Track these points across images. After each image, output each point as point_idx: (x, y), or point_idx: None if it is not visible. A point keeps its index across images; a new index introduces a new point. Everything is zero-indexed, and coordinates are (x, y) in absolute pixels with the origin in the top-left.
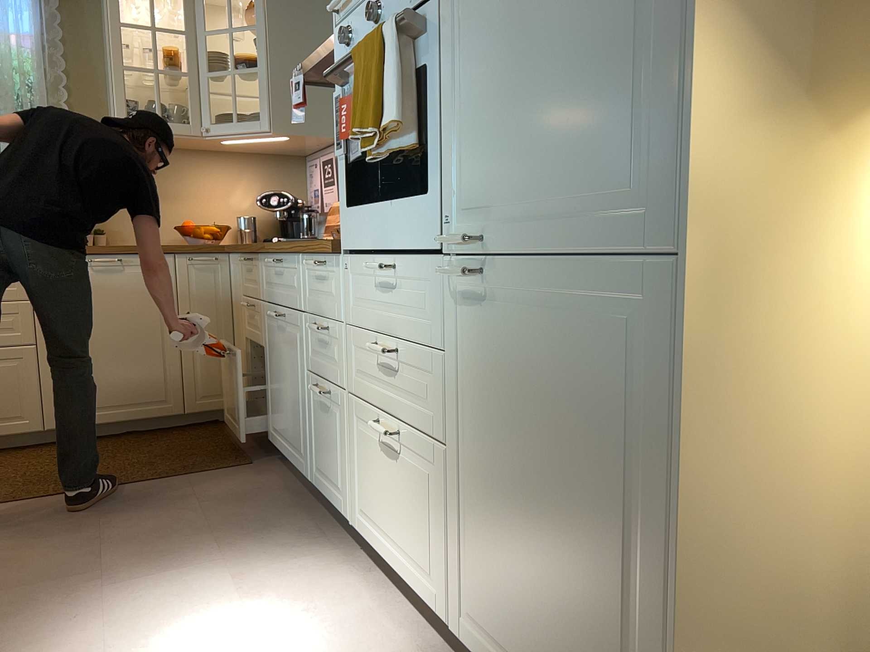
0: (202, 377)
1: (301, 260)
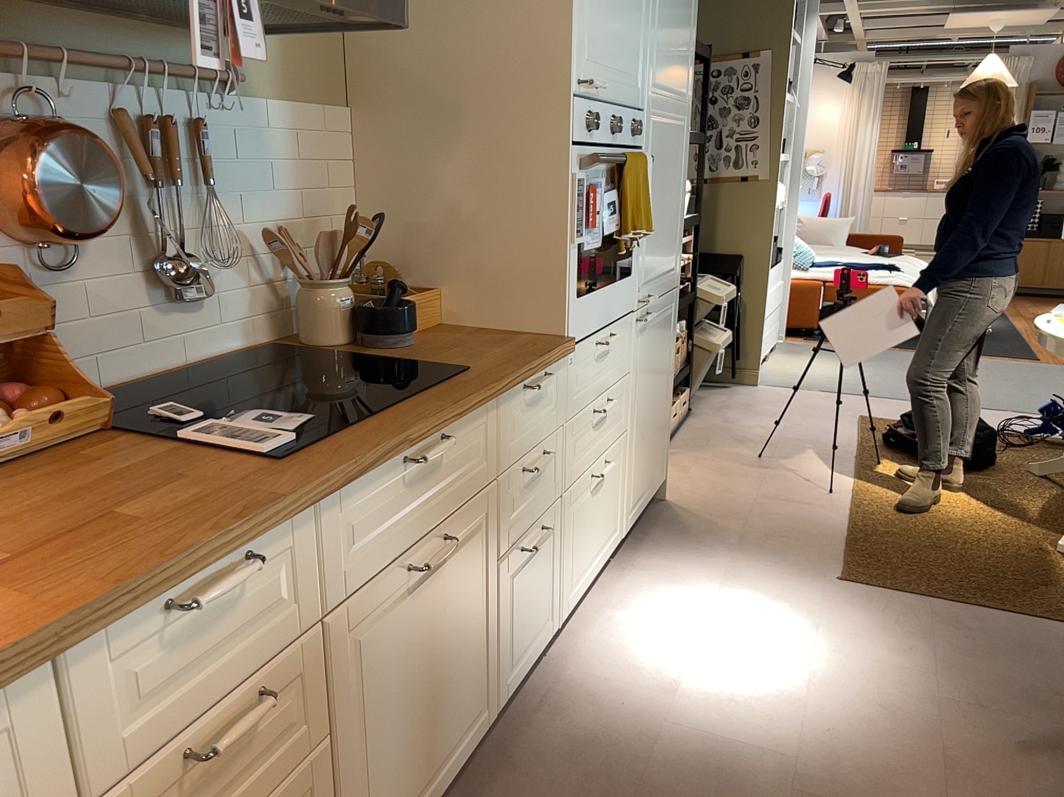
0: None
1: (497, 401)
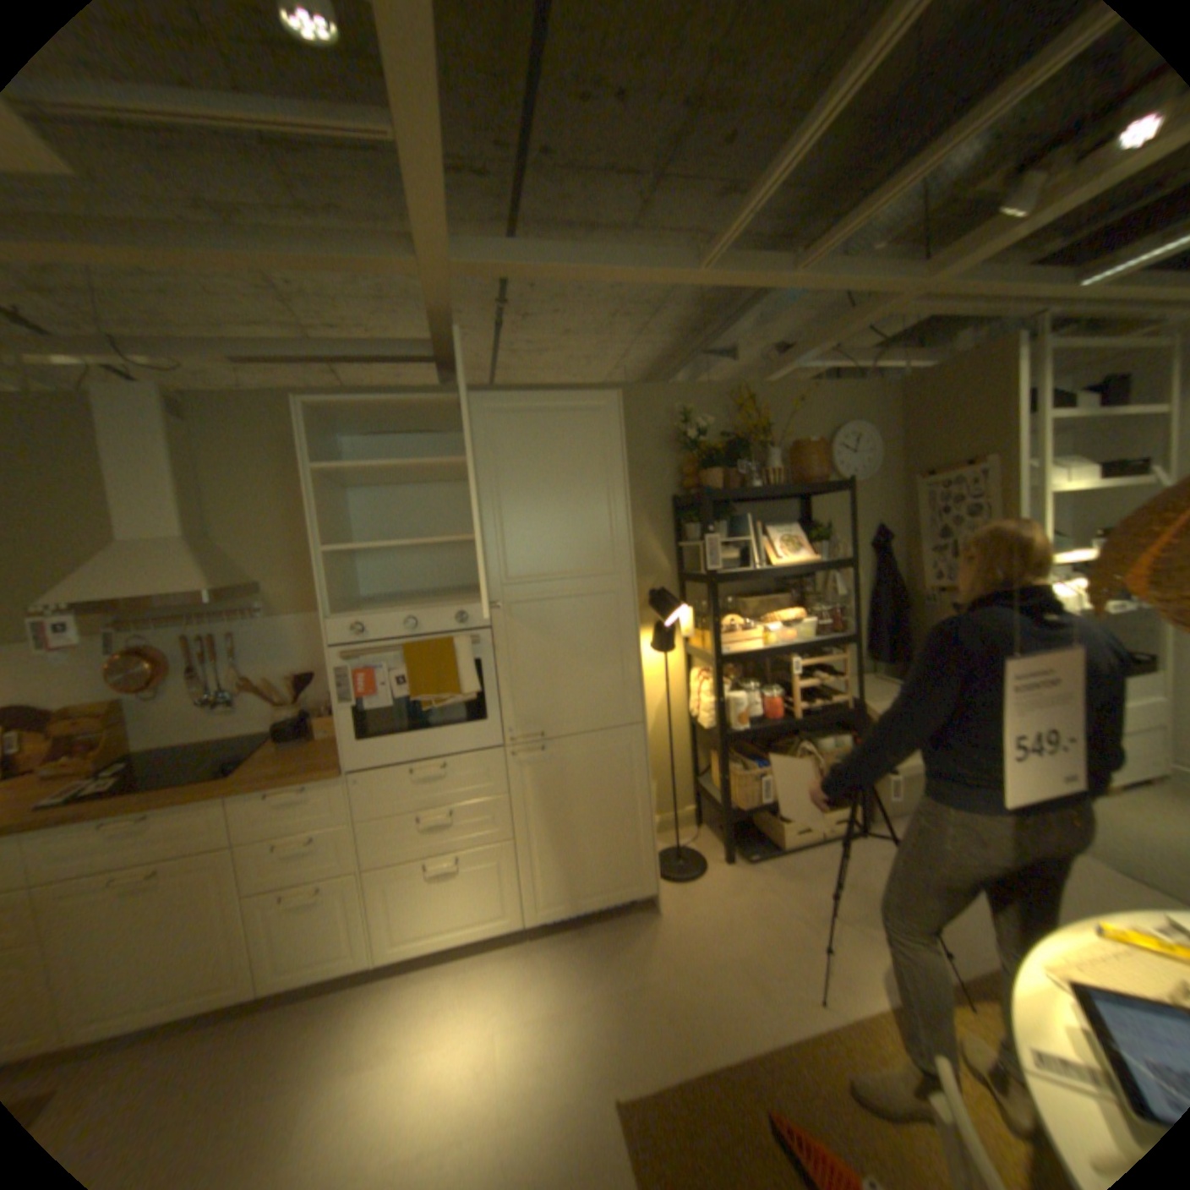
0: None
1: (221, 804)
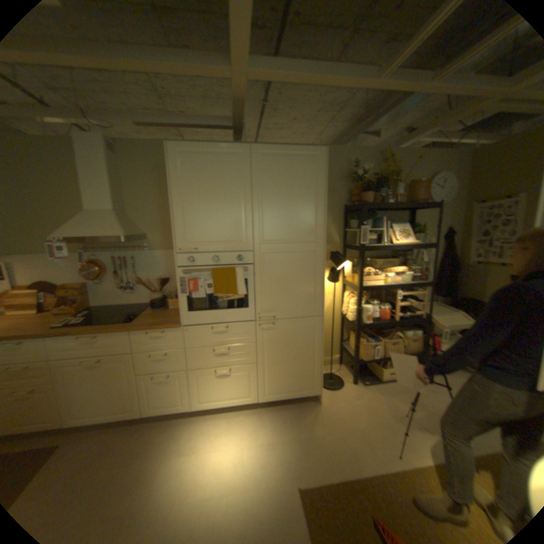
0: None
1: (127, 334)
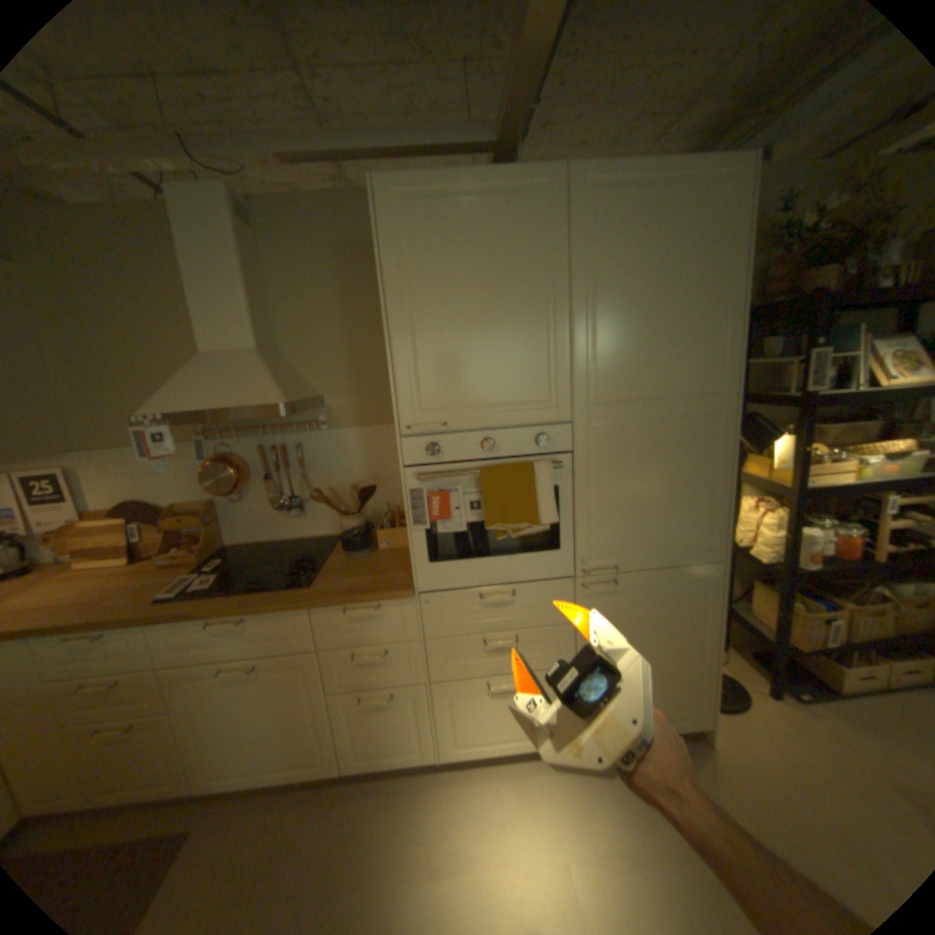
0: None
1: (308, 613)
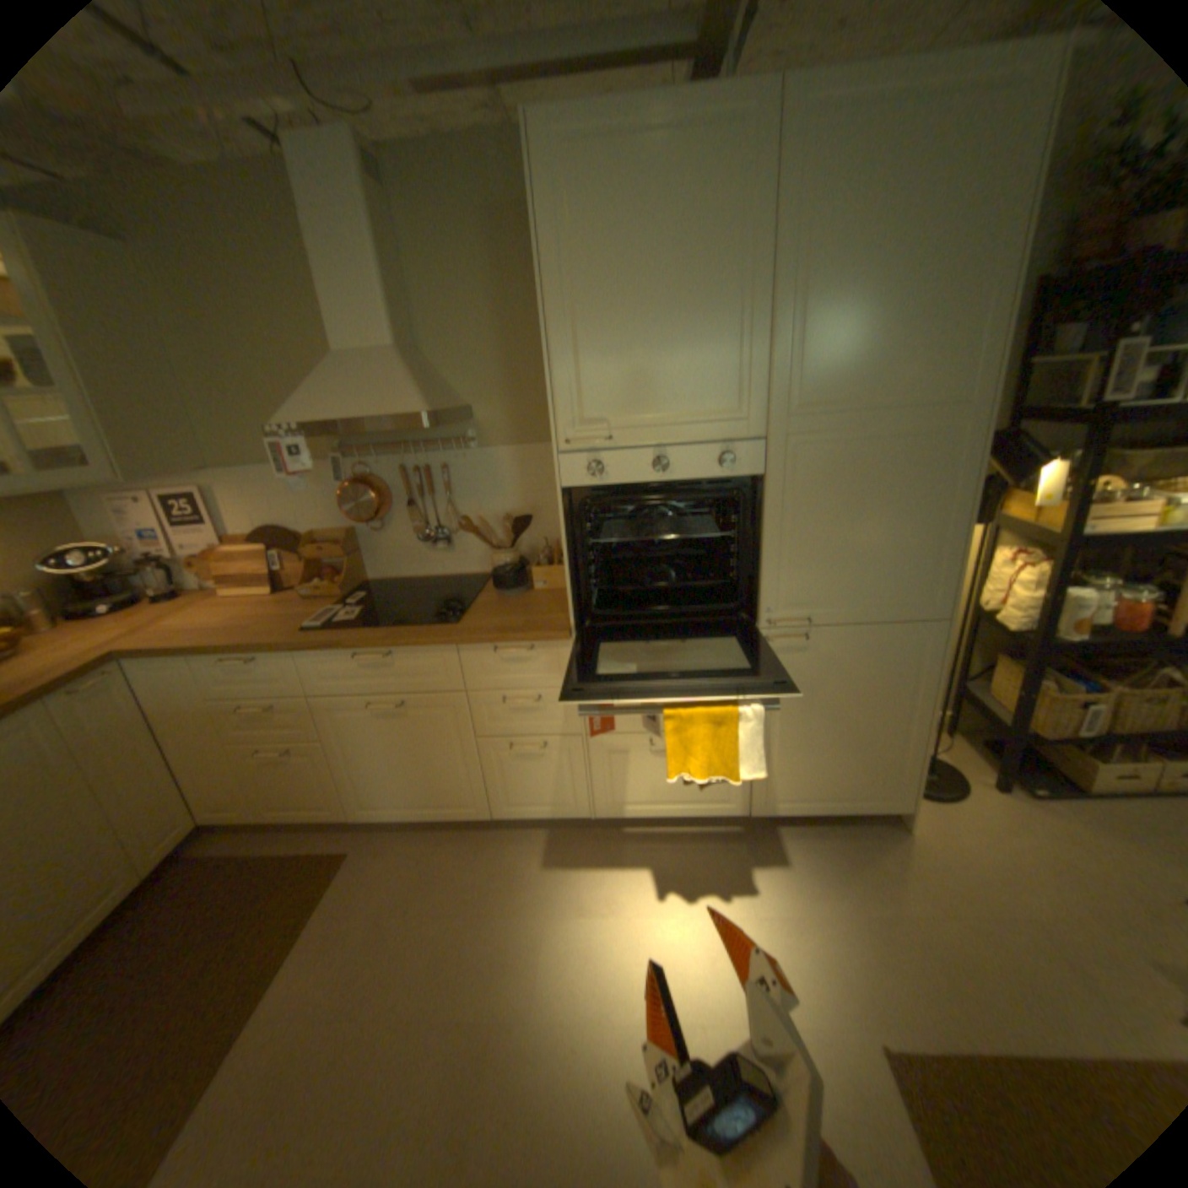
0: (146, 824)
1: (457, 649)
